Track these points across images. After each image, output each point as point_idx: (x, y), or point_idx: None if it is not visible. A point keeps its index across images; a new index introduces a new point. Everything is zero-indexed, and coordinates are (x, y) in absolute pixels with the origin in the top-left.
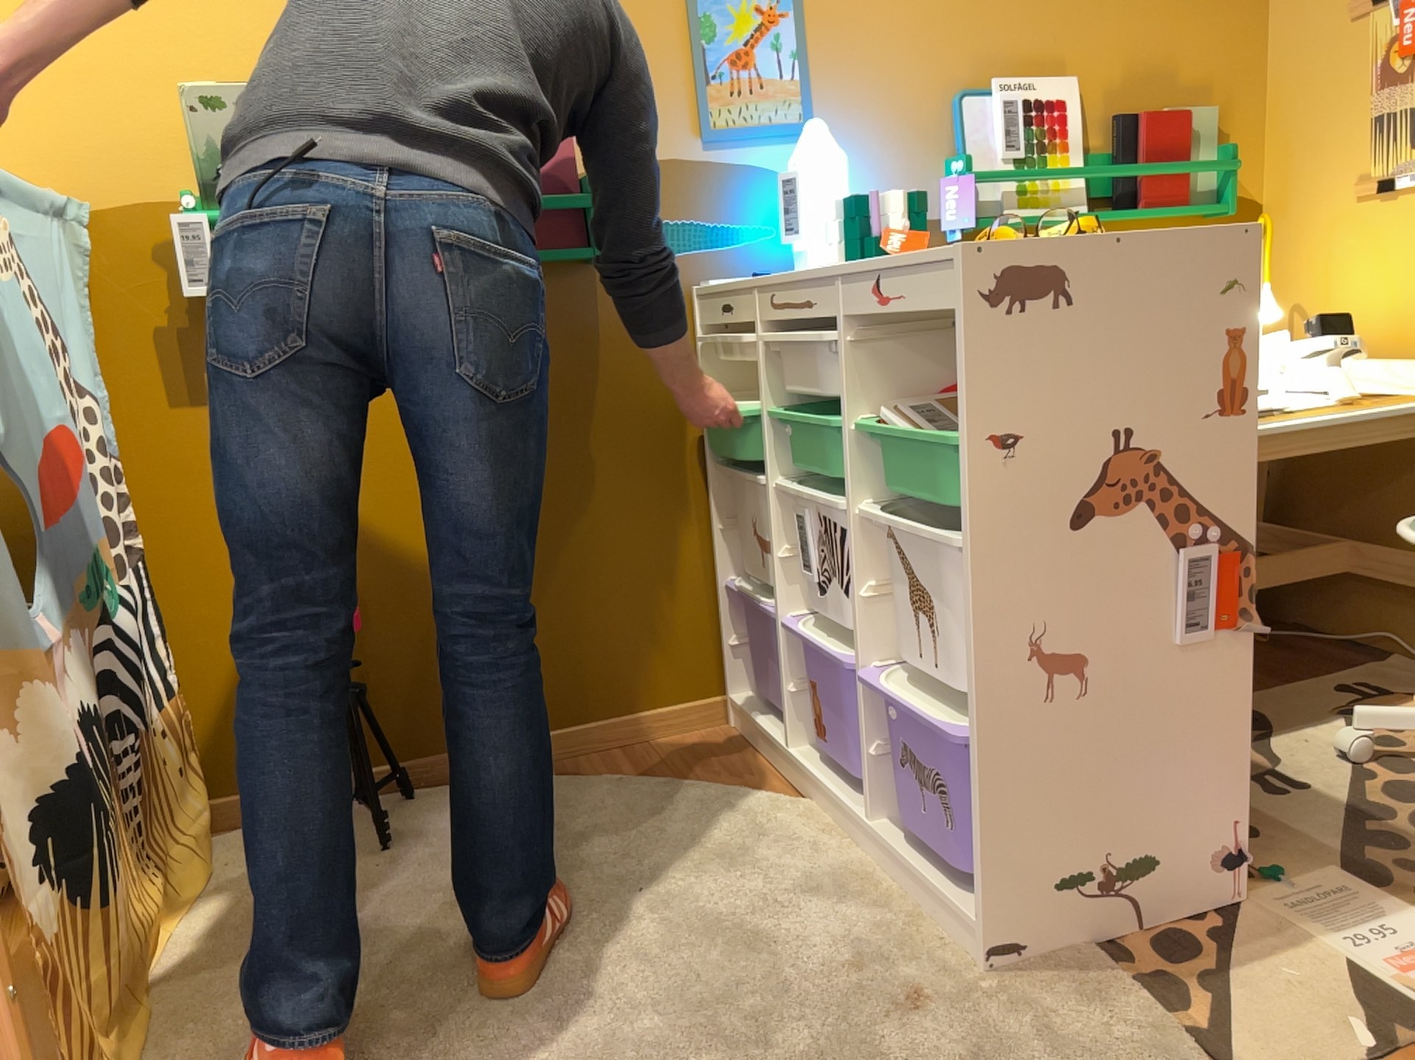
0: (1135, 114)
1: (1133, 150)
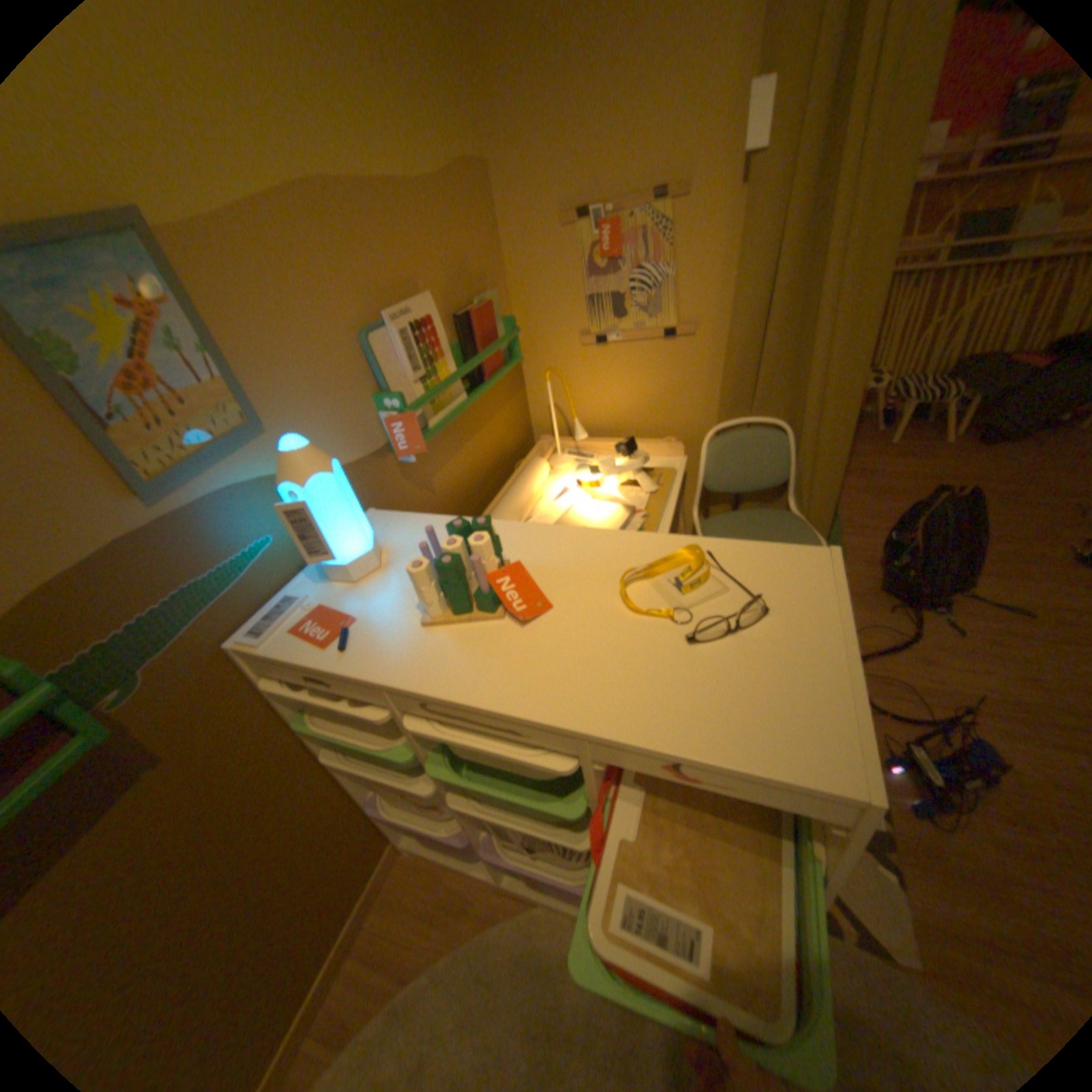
0: (468, 312)
1: (474, 339)
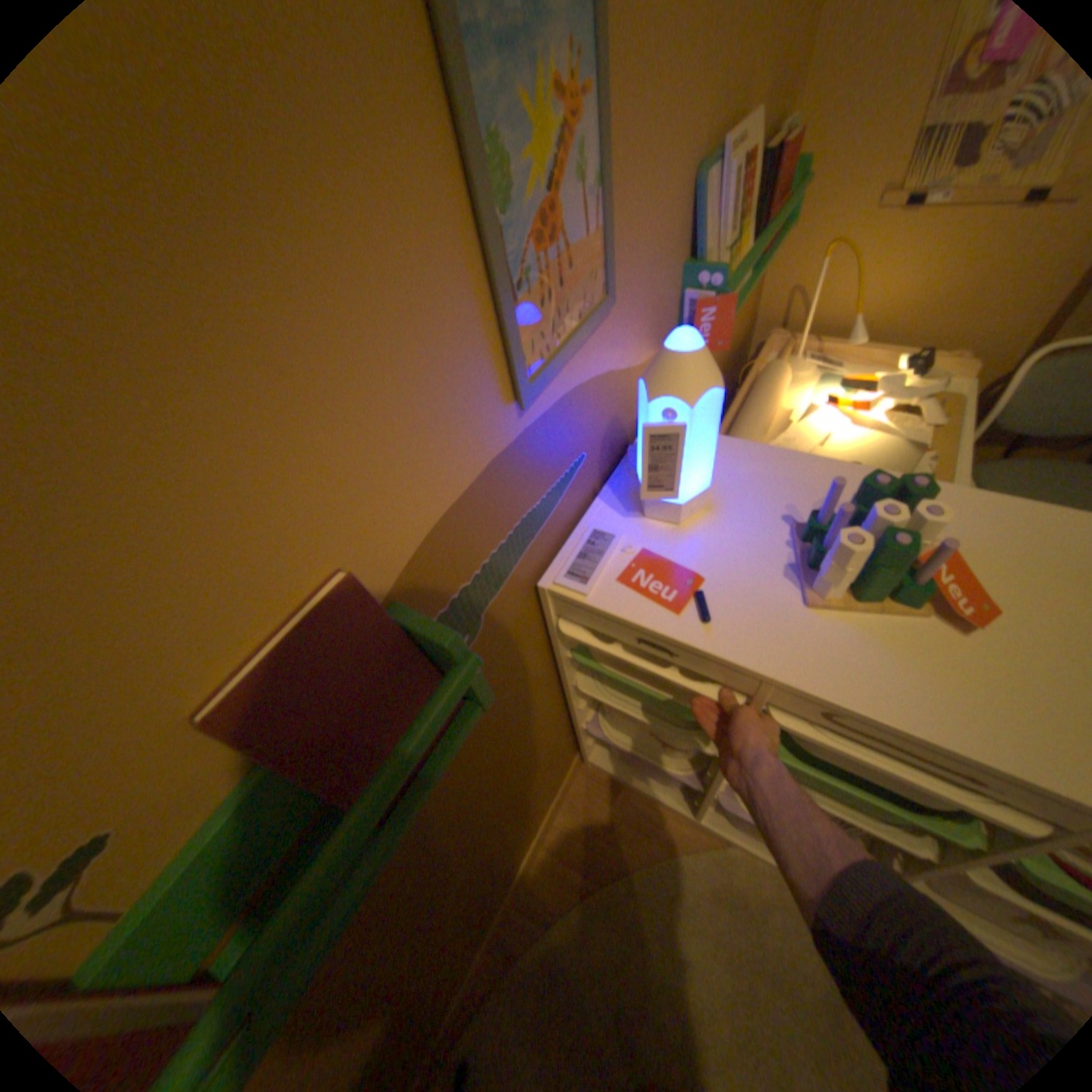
0: (785, 141)
1: (775, 186)
